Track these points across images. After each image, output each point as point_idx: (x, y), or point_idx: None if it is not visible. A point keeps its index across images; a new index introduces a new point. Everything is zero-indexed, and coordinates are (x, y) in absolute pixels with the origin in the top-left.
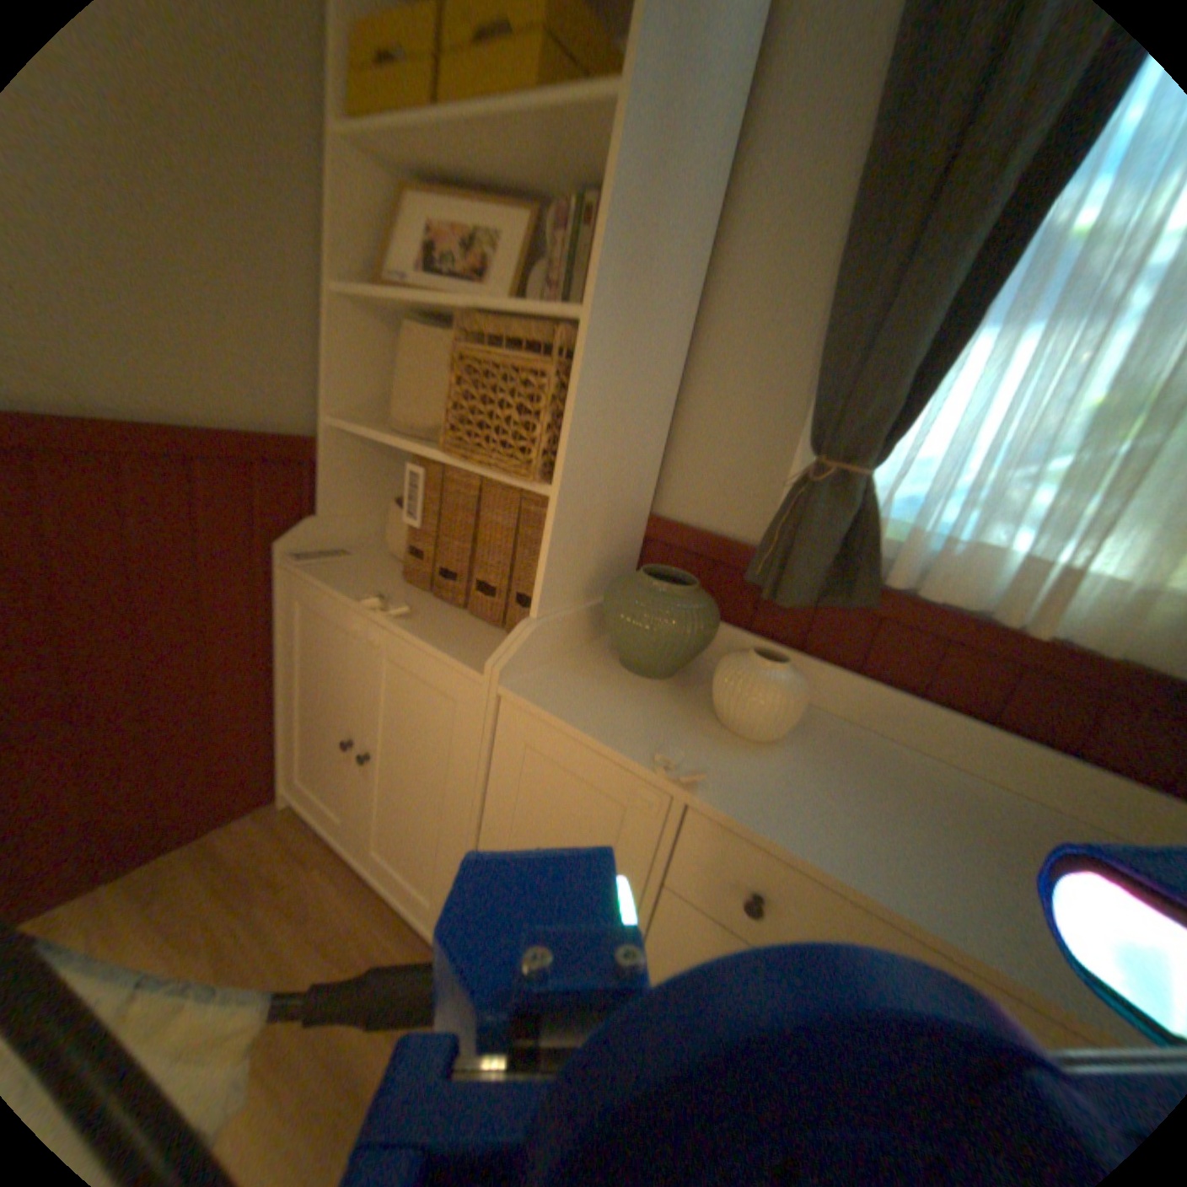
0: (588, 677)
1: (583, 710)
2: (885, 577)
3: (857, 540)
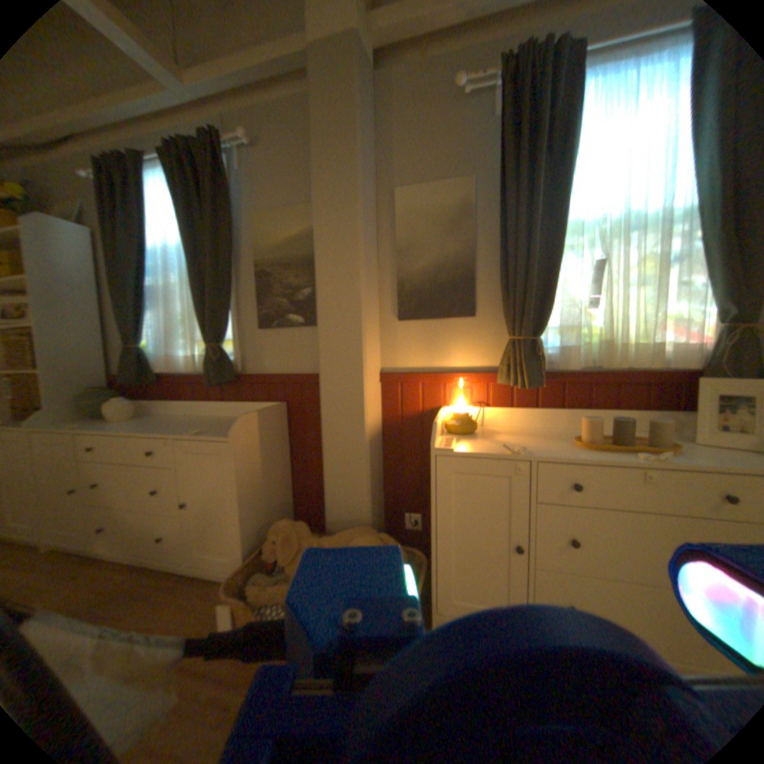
0: (69, 424)
1: (56, 428)
2: (154, 372)
3: (138, 364)
